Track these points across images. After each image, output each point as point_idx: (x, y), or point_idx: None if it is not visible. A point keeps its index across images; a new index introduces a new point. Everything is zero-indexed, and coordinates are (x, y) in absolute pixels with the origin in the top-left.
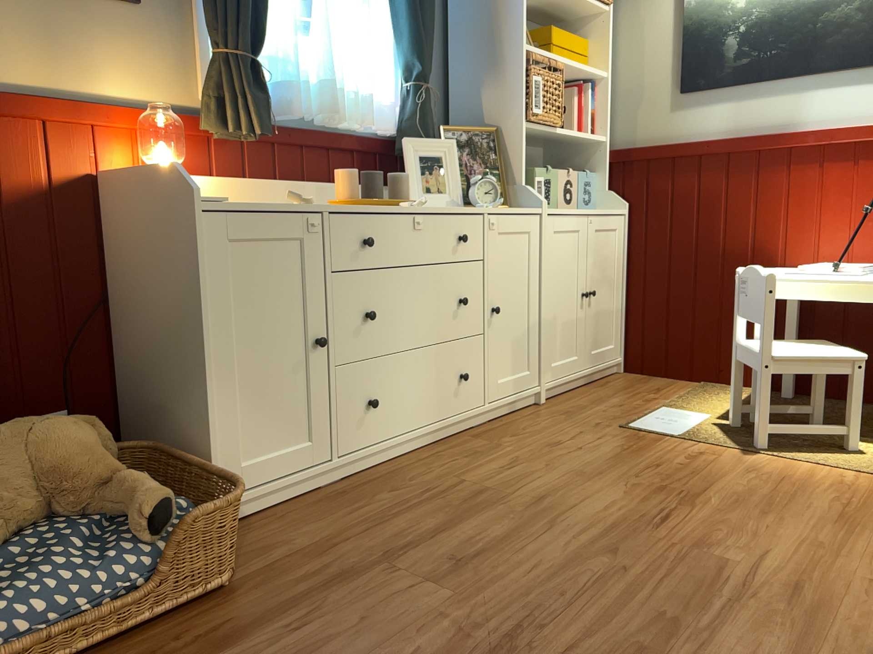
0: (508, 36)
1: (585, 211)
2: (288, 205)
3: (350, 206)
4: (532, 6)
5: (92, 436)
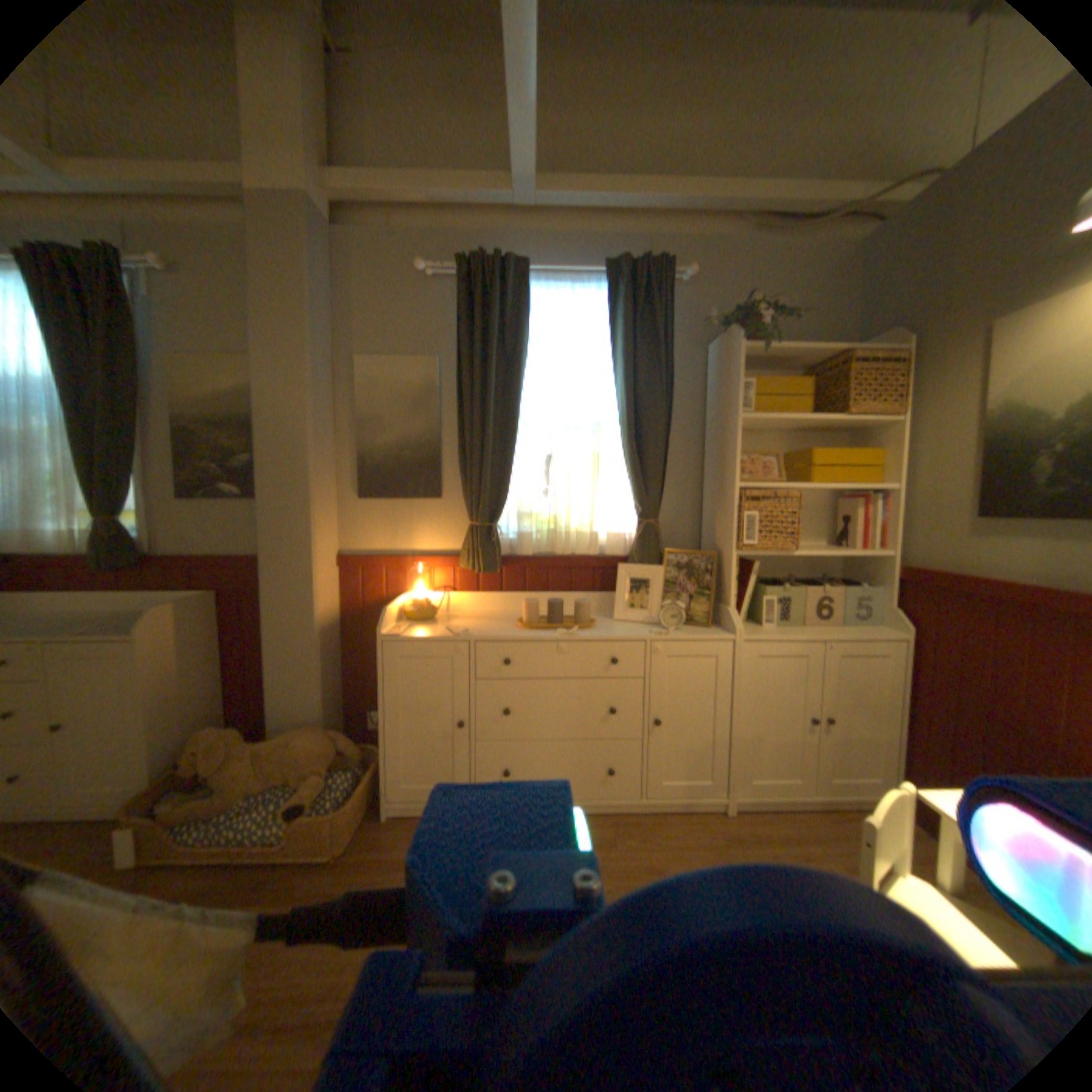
0: (729, 475)
1: (824, 636)
2: (455, 632)
3: (511, 632)
4: (803, 427)
5: (321, 749)
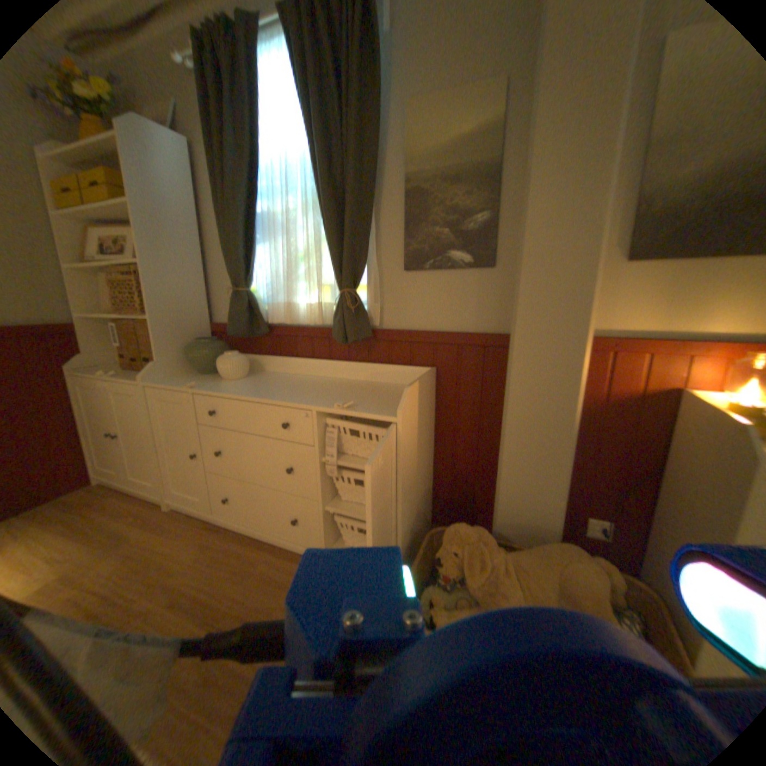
0: None
1: None
2: None
3: None
4: None
5: (605, 587)
